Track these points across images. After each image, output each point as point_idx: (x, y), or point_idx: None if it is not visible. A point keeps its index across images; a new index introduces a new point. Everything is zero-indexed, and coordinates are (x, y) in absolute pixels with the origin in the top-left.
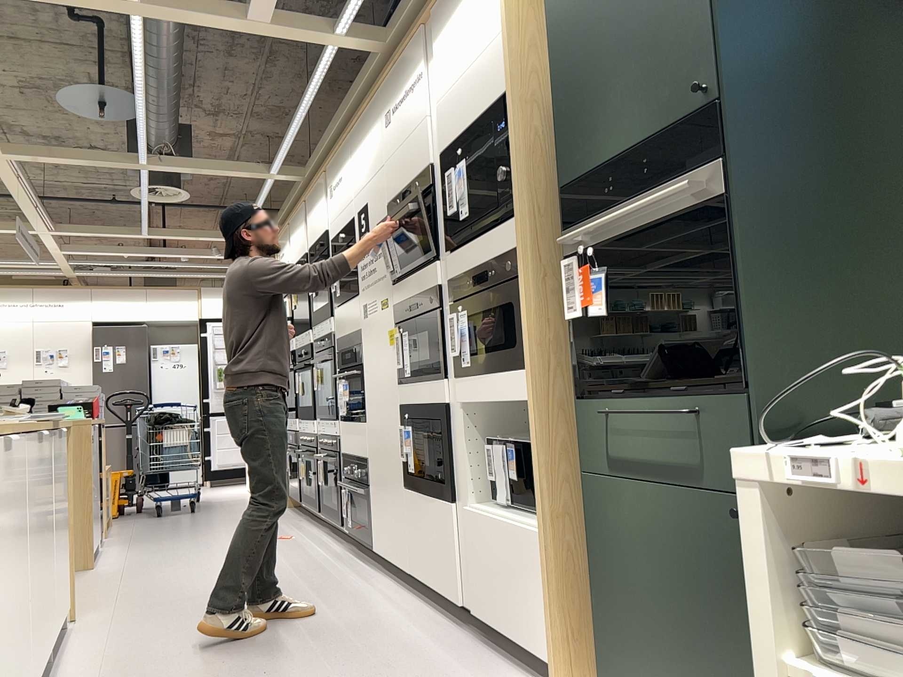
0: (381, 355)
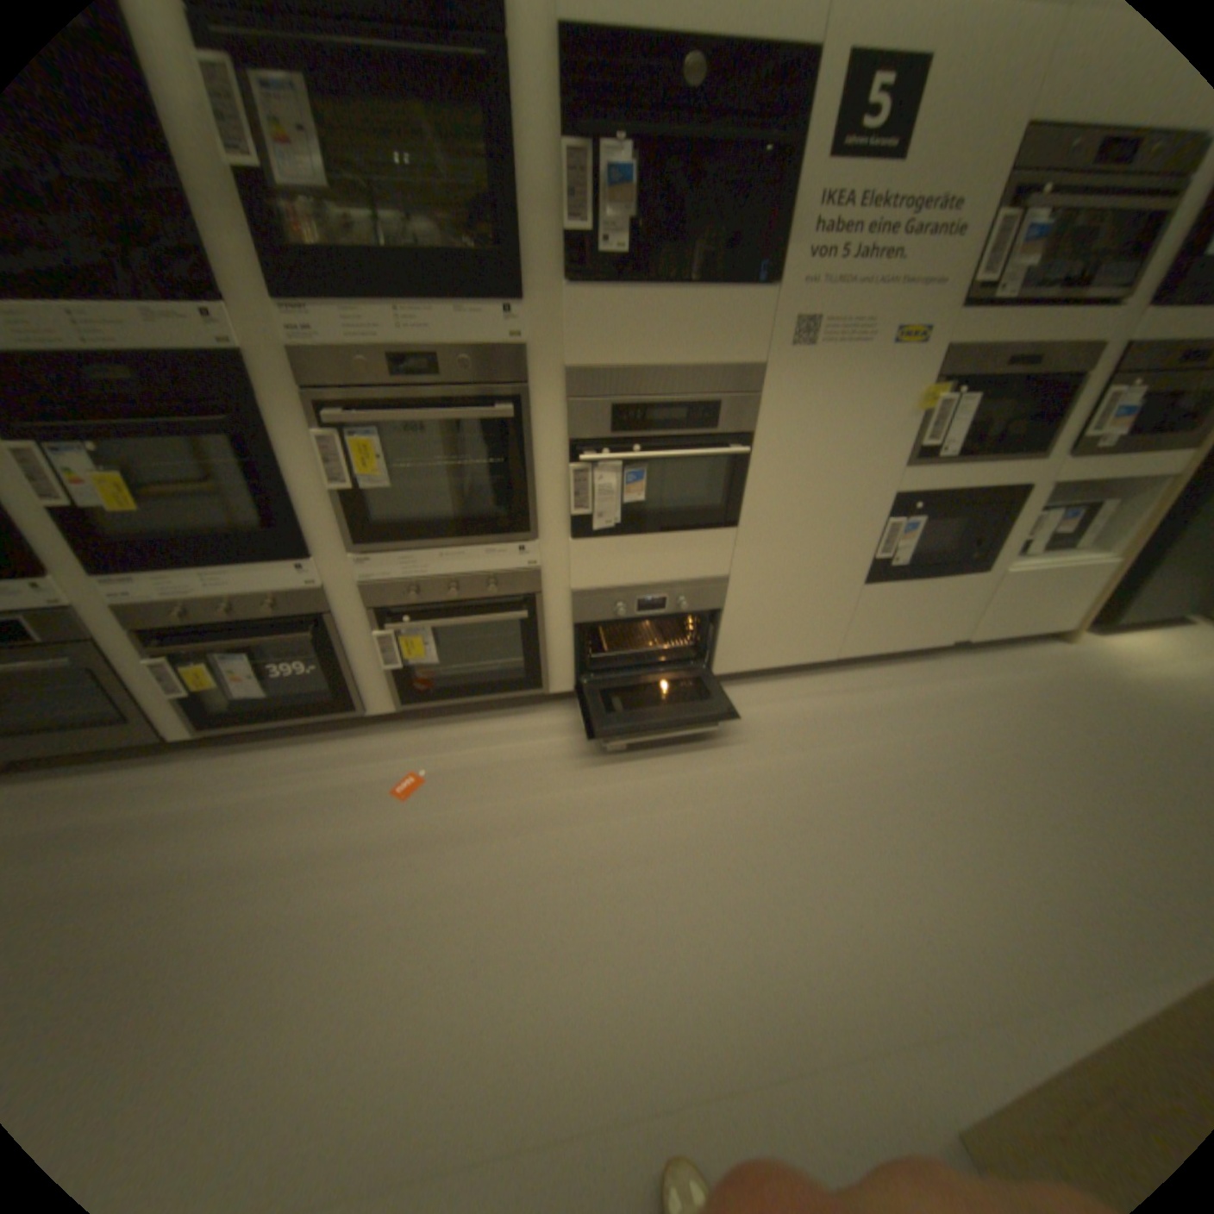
0: (858, 421)
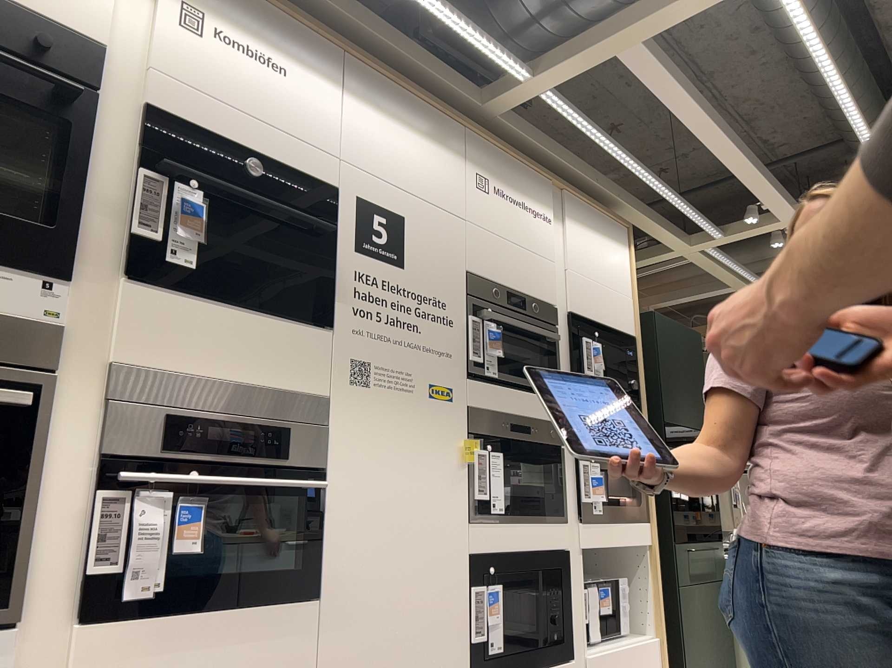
0: (419, 469)
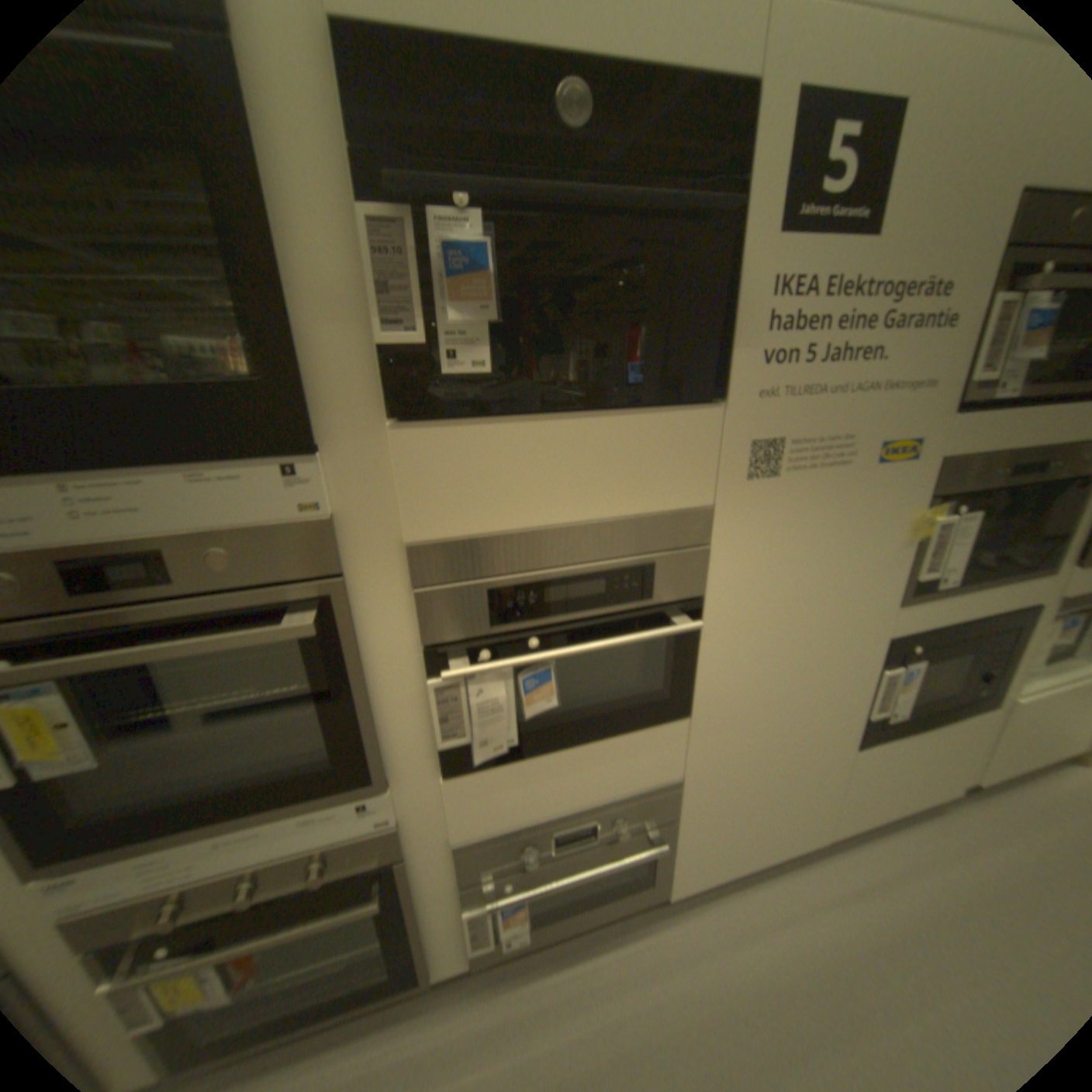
0: (841, 563)
